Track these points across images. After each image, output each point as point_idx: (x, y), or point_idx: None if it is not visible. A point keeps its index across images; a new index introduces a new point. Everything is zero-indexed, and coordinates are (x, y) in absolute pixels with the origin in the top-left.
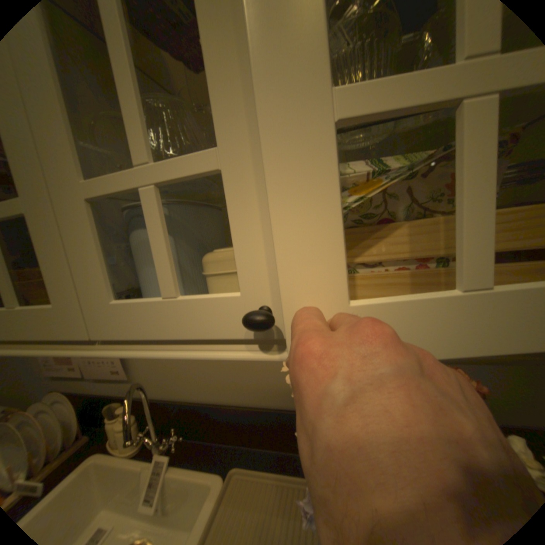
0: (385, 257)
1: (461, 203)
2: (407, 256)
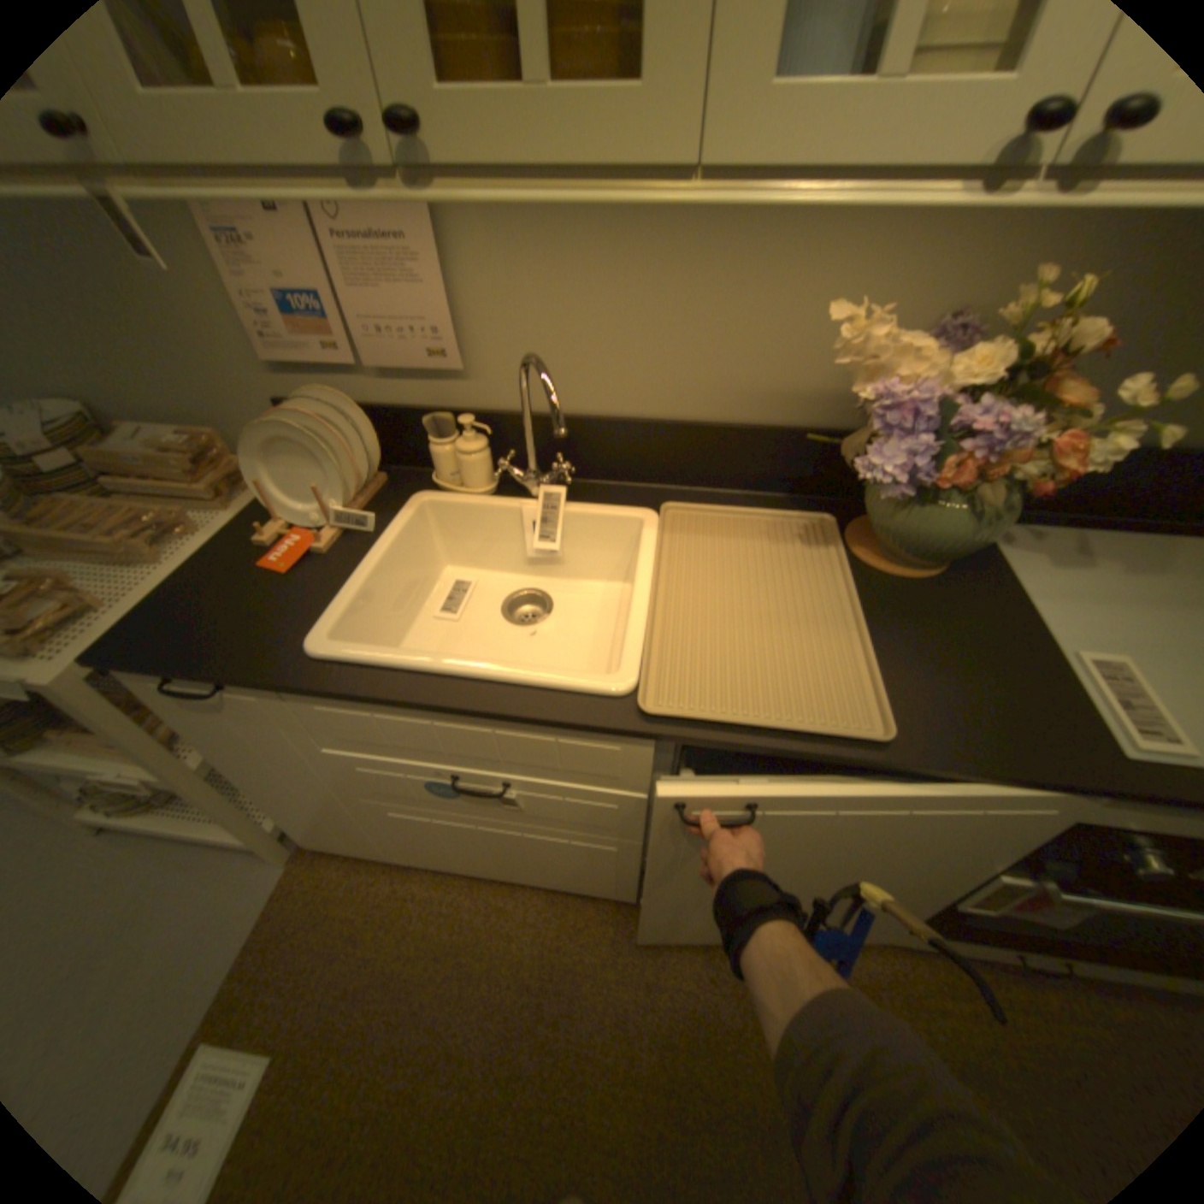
0: None
1: None
2: None
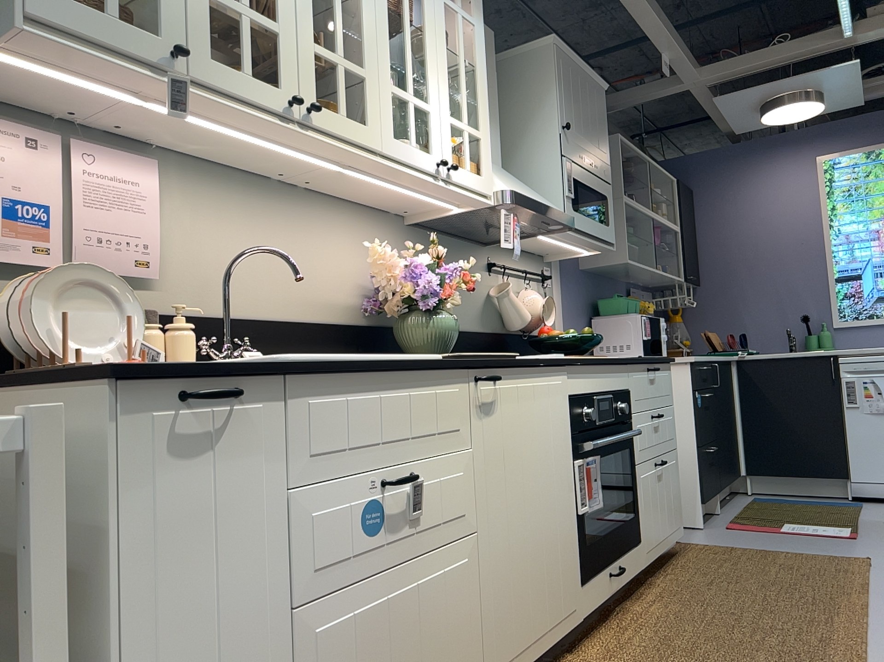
0: (452, 162)
1: (465, 152)
2: (455, 164)
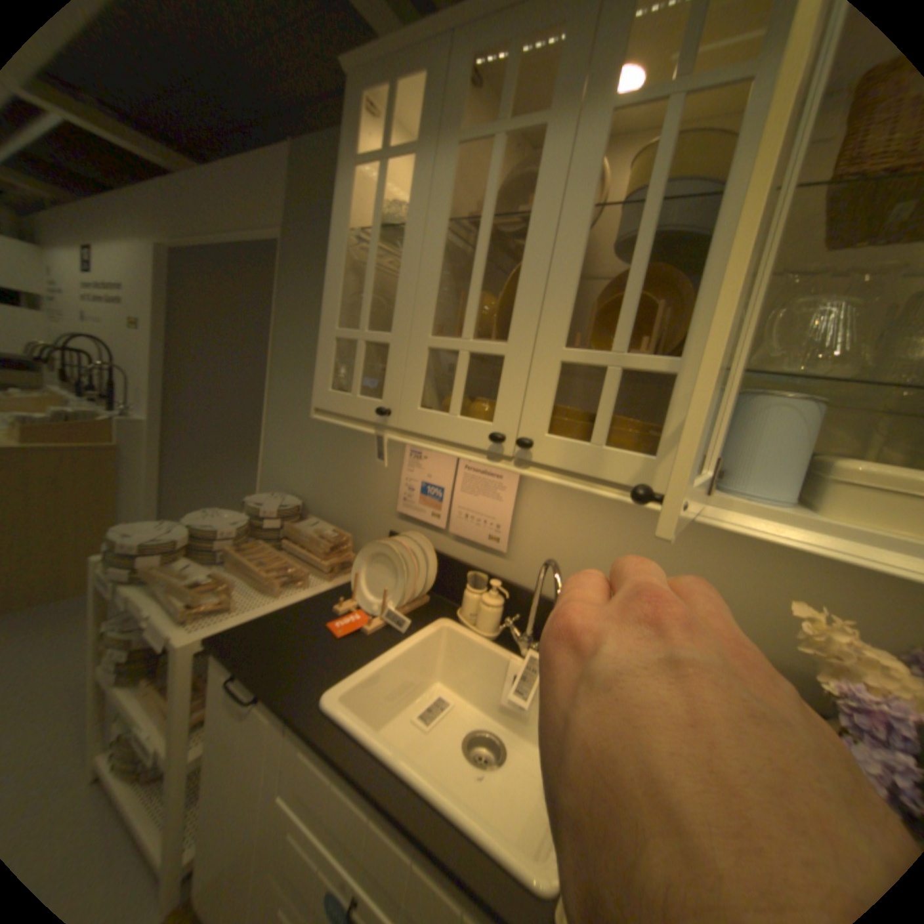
0: None
1: None
2: None
